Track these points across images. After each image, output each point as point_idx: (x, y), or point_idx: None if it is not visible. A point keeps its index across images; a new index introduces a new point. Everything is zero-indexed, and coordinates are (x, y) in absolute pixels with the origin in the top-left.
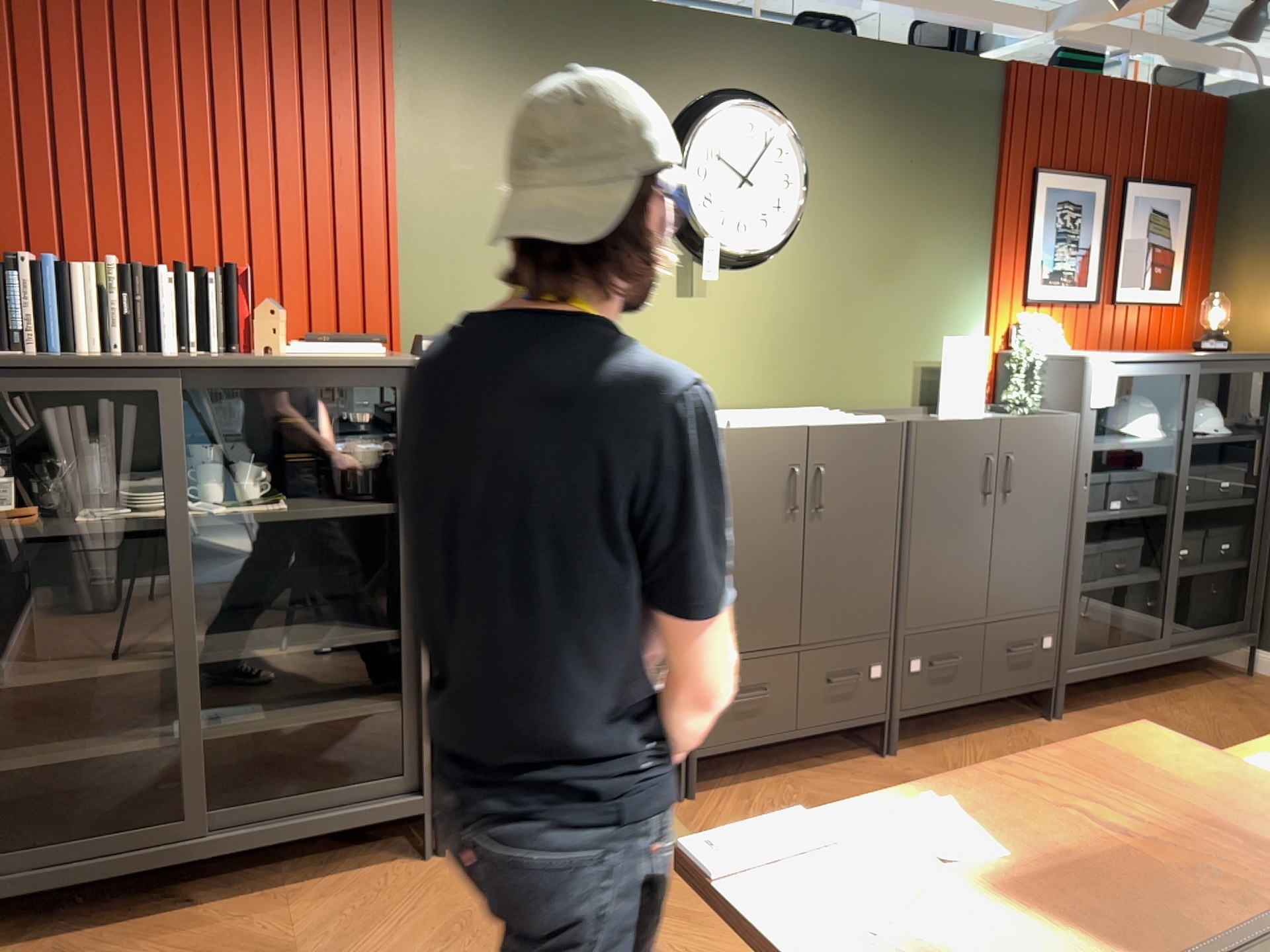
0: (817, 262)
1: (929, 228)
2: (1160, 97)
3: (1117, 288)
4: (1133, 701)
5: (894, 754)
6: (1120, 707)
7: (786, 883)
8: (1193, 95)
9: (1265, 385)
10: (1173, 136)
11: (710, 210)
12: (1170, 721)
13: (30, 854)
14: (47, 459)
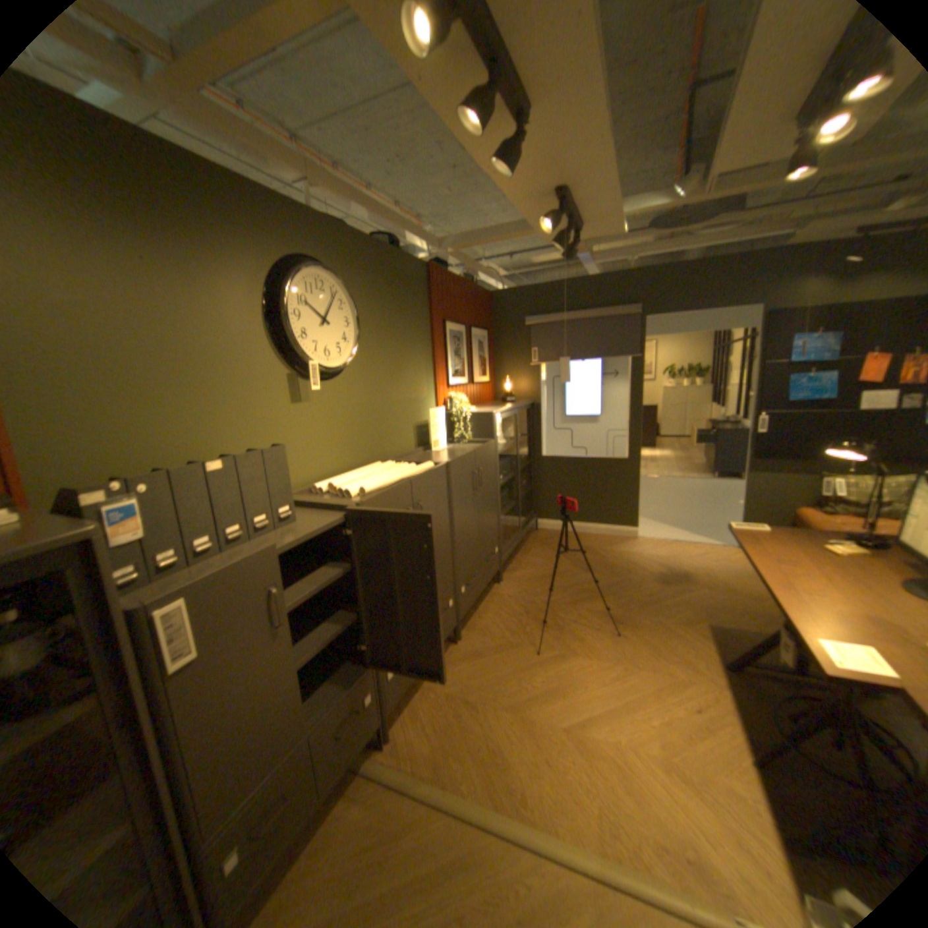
0: (365, 373)
1: (409, 350)
2: (475, 287)
3: (473, 377)
4: (515, 559)
5: (460, 639)
6: (514, 565)
7: None
8: (483, 288)
9: (525, 414)
10: (480, 306)
11: (306, 341)
12: (534, 564)
13: None
14: None
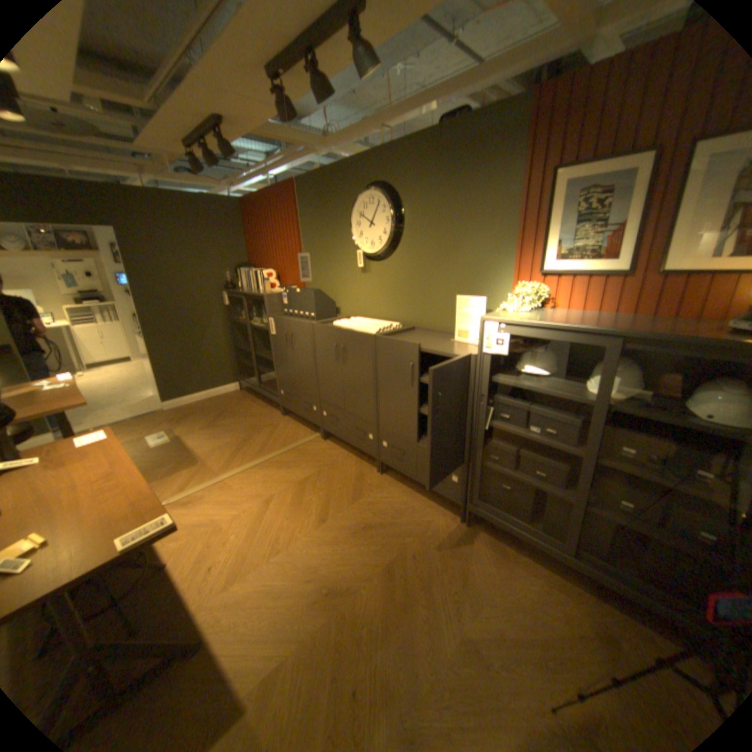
0: (409, 256)
1: (470, 229)
2: None
3: (665, 257)
4: (534, 564)
5: (380, 474)
6: (514, 556)
7: (57, 380)
8: None
9: None
10: None
11: (362, 239)
12: (512, 582)
13: (254, 380)
14: (257, 309)
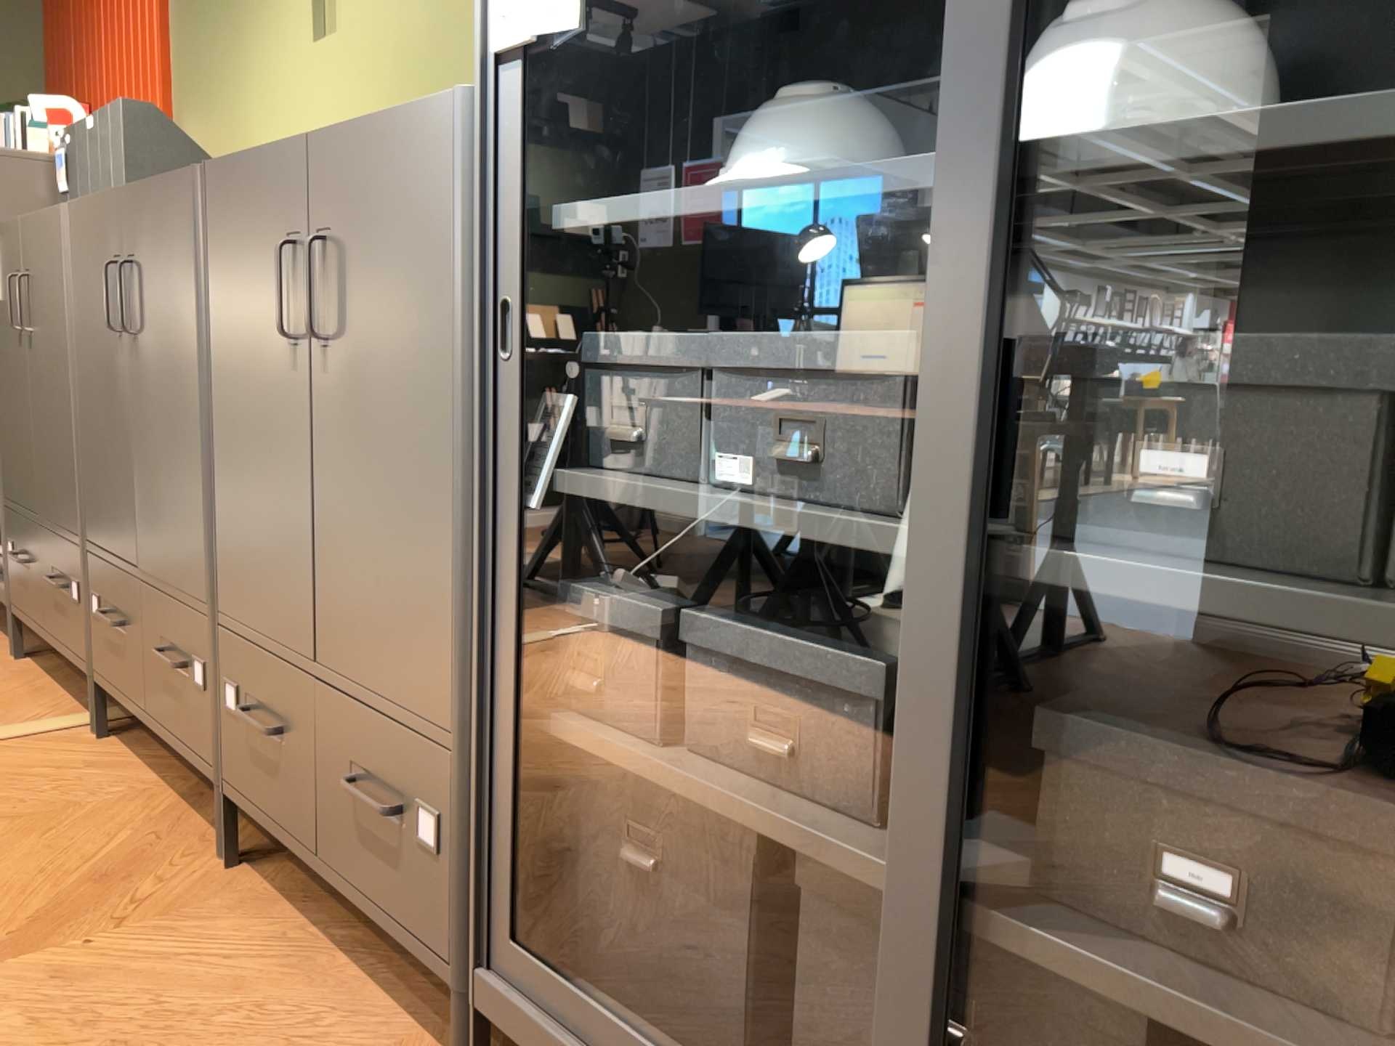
0: None
1: None
2: None
3: None
4: None
5: (226, 865)
6: None
7: None
8: None
9: None
10: None
11: None
12: None
13: None
14: None
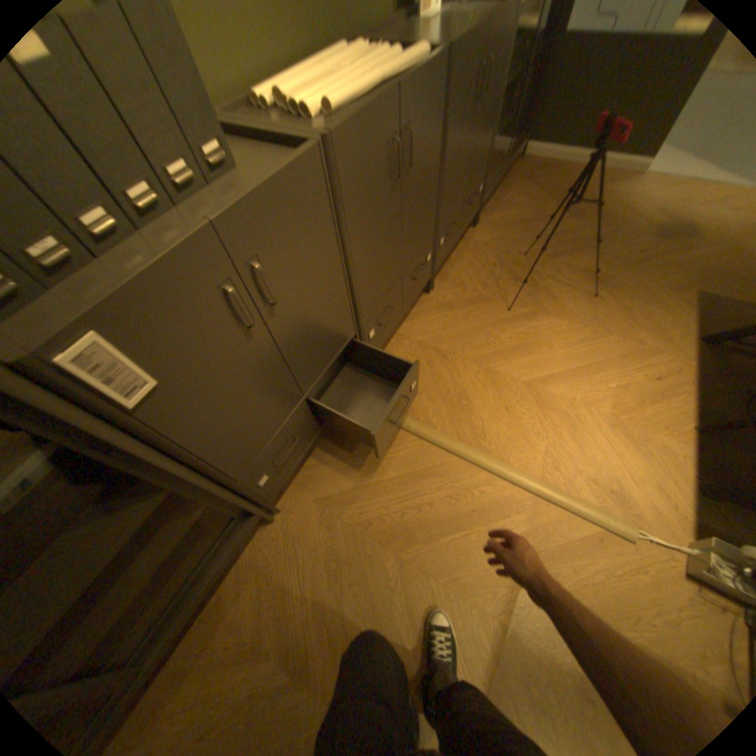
0: None
1: None
2: None
3: None
4: (493, 197)
5: (432, 289)
6: (492, 204)
7: None
8: None
9: None
10: None
11: None
12: (515, 205)
13: None
14: None
